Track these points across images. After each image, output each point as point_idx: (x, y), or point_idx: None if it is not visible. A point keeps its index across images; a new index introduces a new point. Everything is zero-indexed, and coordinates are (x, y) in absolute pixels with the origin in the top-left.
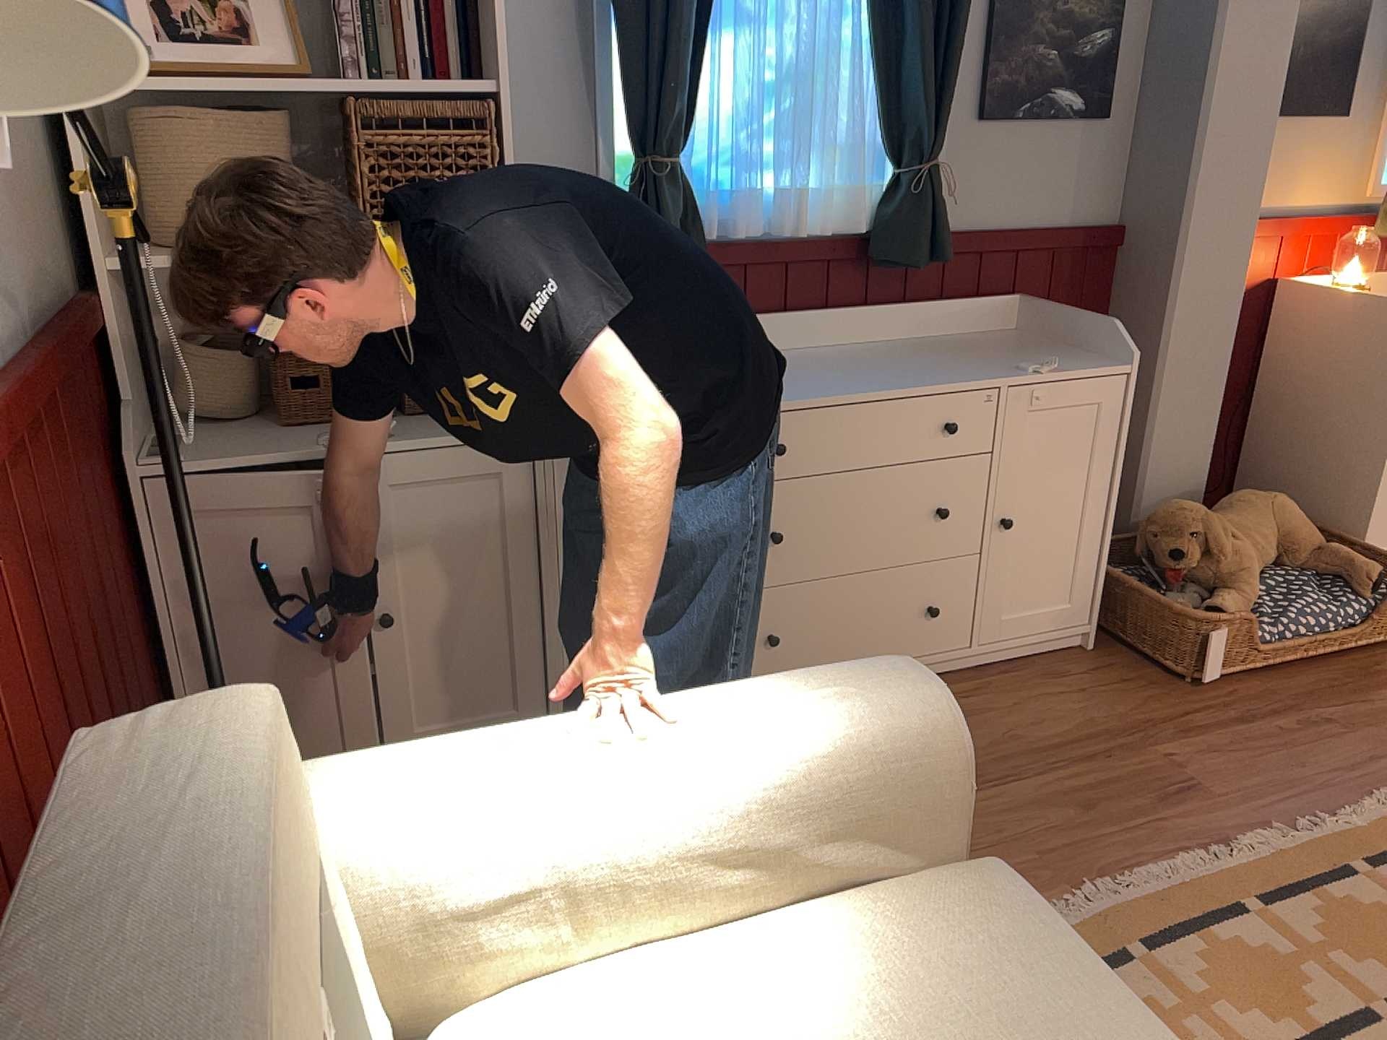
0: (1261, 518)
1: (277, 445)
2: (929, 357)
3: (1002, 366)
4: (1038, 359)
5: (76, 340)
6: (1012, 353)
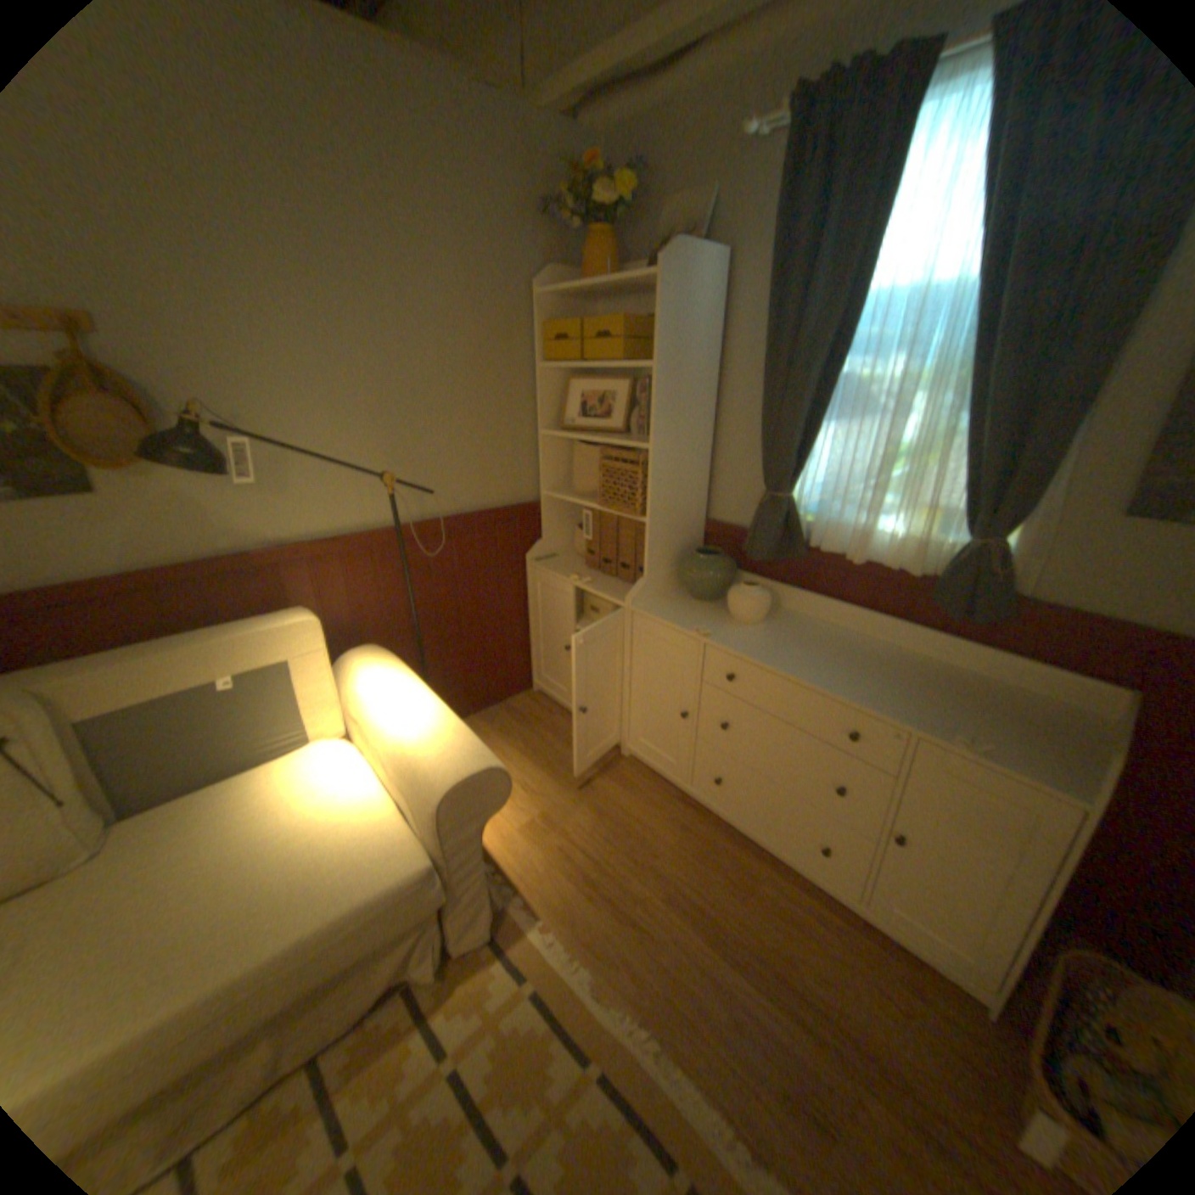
0: None
1: (567, 571)
2: (927, 689)
3: (950, 725)
4: (993, 741)
5: (497, 515)
6: (1008, 727)
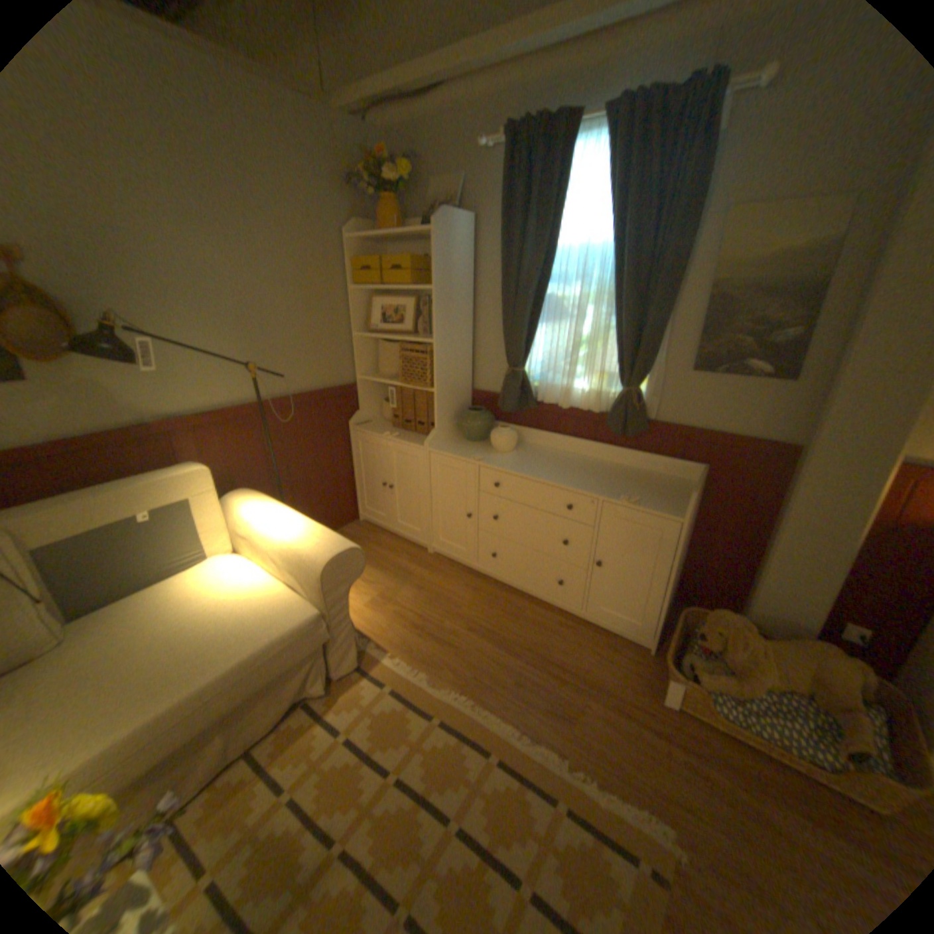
0: (805, 663)
1: (380, 431)
2: (607, 477)
3: (618, 492)
4: (639, 497)
5: (326, 394)
6: (647, 490)
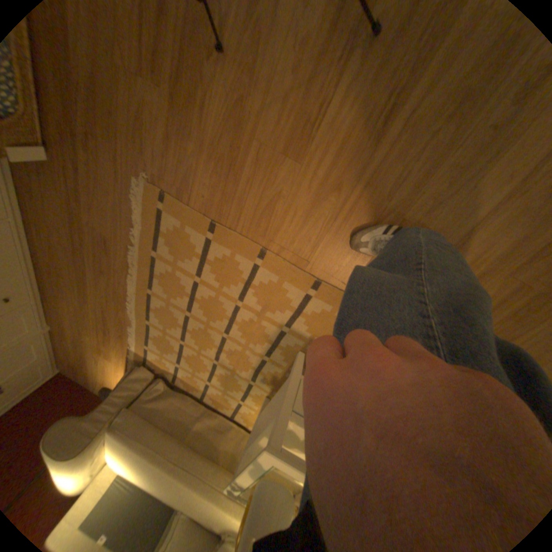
0: None
1: None
2: None
3: None
4: None
5: None
6: None
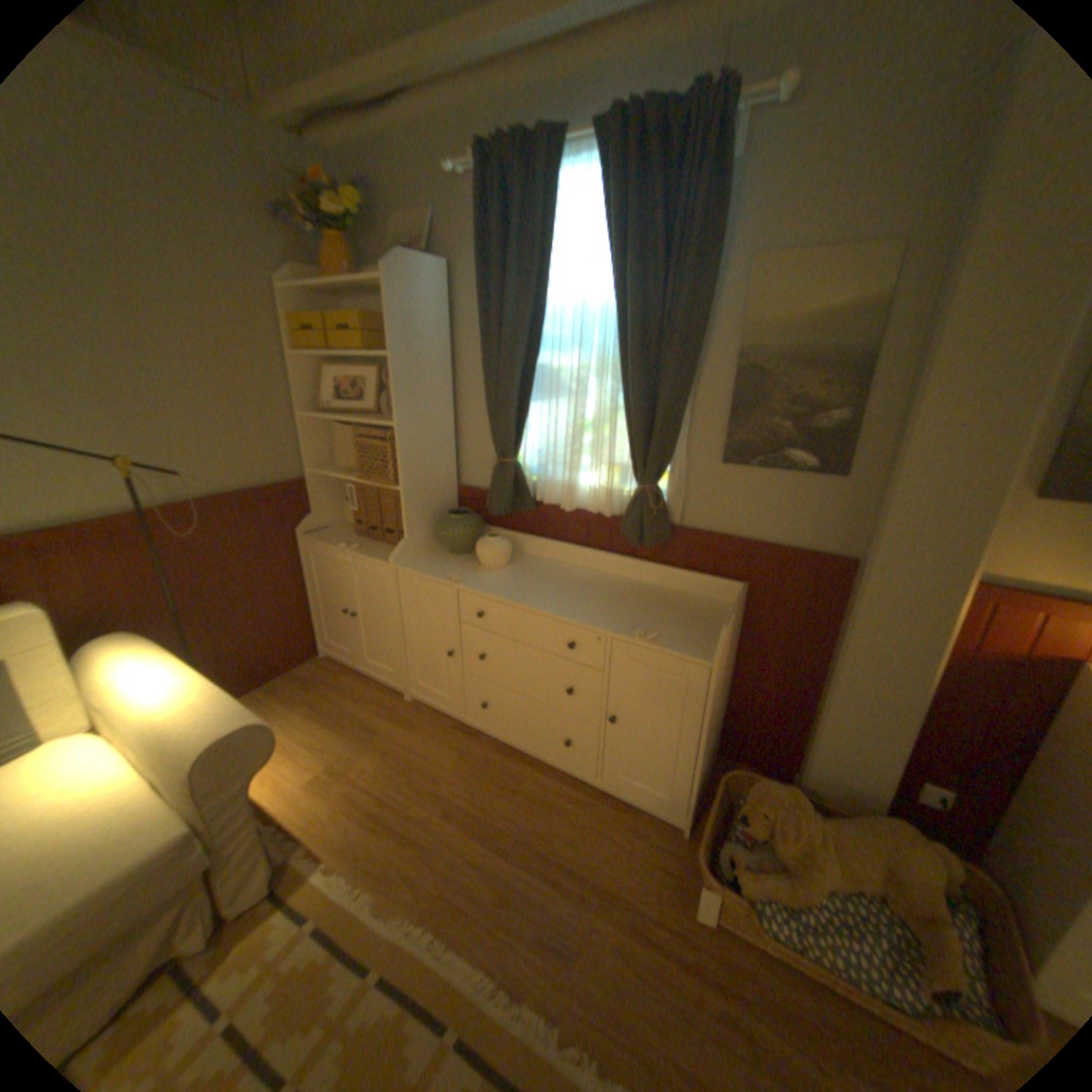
0: (872, 852)
1: (336, 540)
2: (621, 601)
3: (632, 624)
4: (658, 630)
5: (258, 493)
6: (670, 620)
